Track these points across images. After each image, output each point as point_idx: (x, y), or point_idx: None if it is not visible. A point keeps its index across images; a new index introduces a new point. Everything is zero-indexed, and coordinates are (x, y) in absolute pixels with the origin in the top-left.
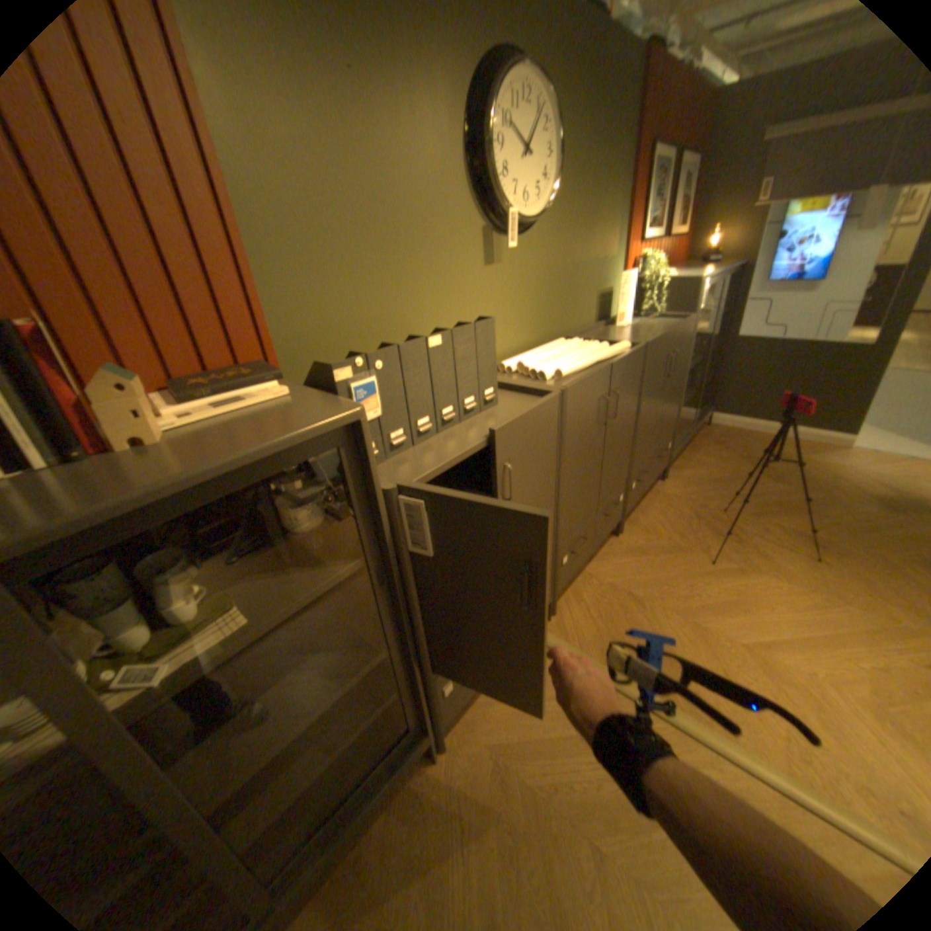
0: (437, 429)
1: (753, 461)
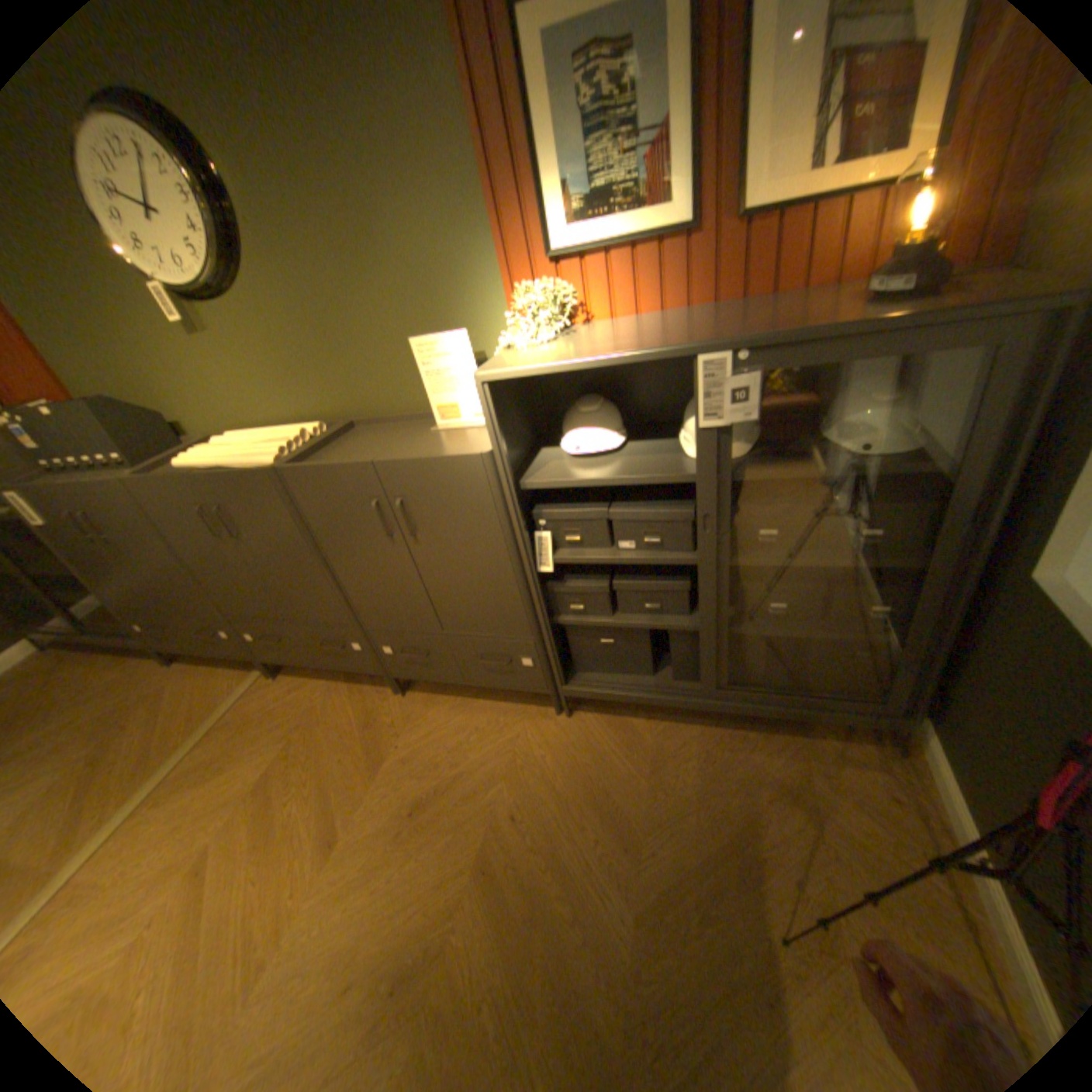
0: (84, 467)
1: (735, 869)
